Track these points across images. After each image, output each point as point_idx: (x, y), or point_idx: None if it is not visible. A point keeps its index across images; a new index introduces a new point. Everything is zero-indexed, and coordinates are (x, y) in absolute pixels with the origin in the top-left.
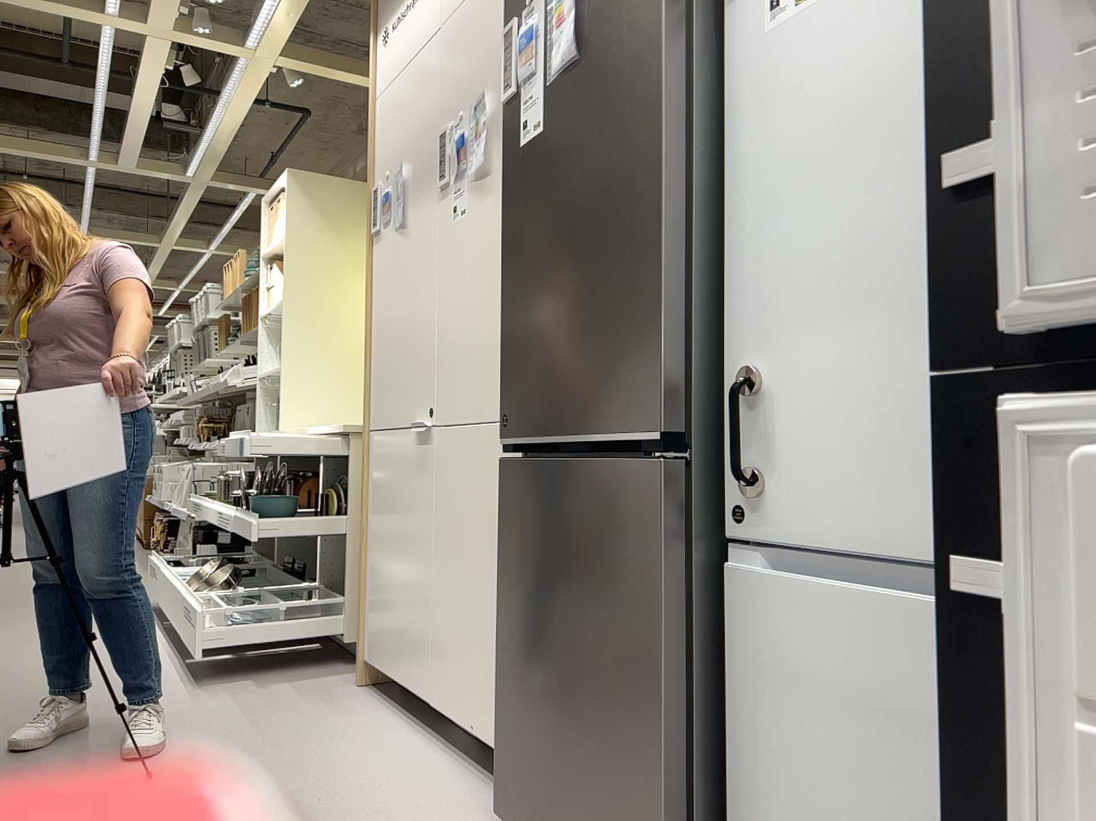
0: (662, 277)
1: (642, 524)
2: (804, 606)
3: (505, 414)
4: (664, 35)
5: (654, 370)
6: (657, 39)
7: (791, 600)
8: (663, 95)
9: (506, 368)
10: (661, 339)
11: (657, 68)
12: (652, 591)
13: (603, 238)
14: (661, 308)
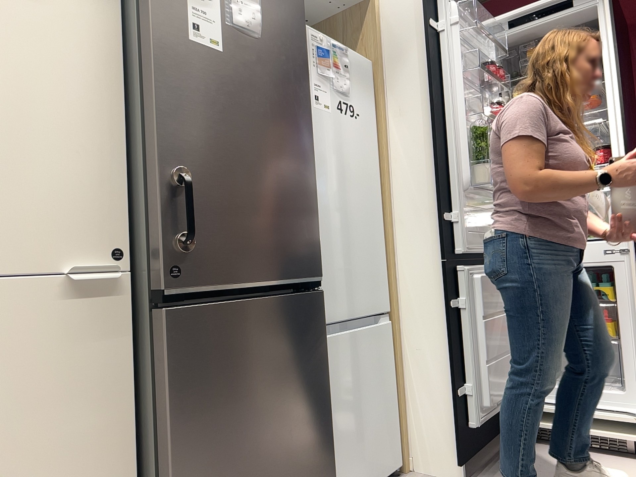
0: (315, 199)
1: (314, 325)
2: (340, 343)
3: (171, 265)
4: (308, 80)
5: (315, 244)
6: (306, 78)
7: (334, 343)
8: (310, 109)
9: (169, 223)
10: (317, 229)
11: (306, 93)
12: (321, 356)
13: (282, 162)
14: (316, 214)
